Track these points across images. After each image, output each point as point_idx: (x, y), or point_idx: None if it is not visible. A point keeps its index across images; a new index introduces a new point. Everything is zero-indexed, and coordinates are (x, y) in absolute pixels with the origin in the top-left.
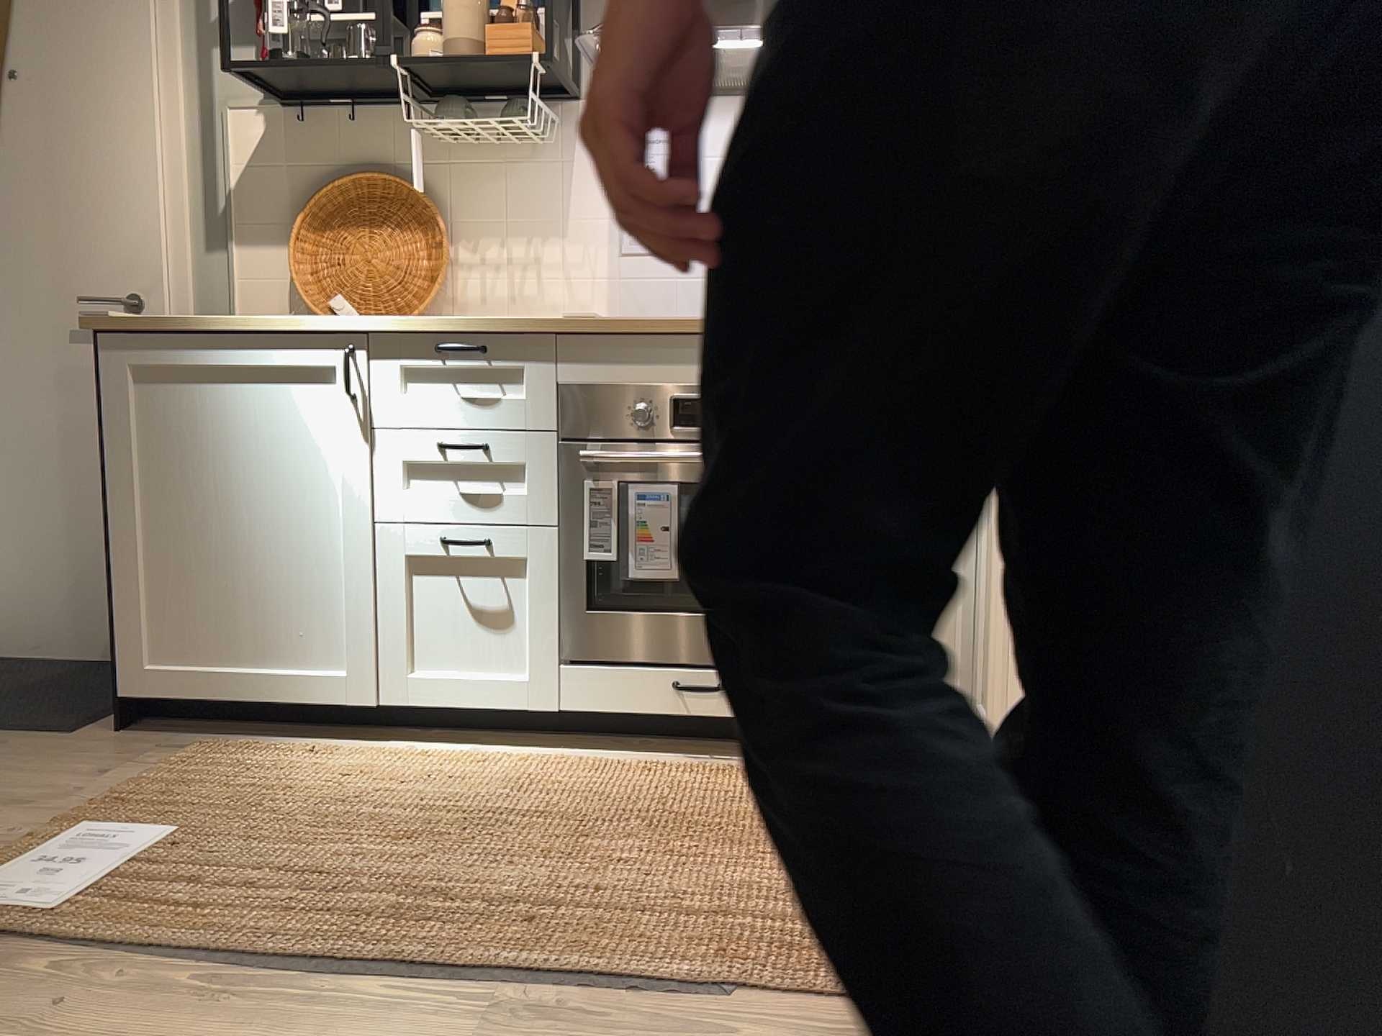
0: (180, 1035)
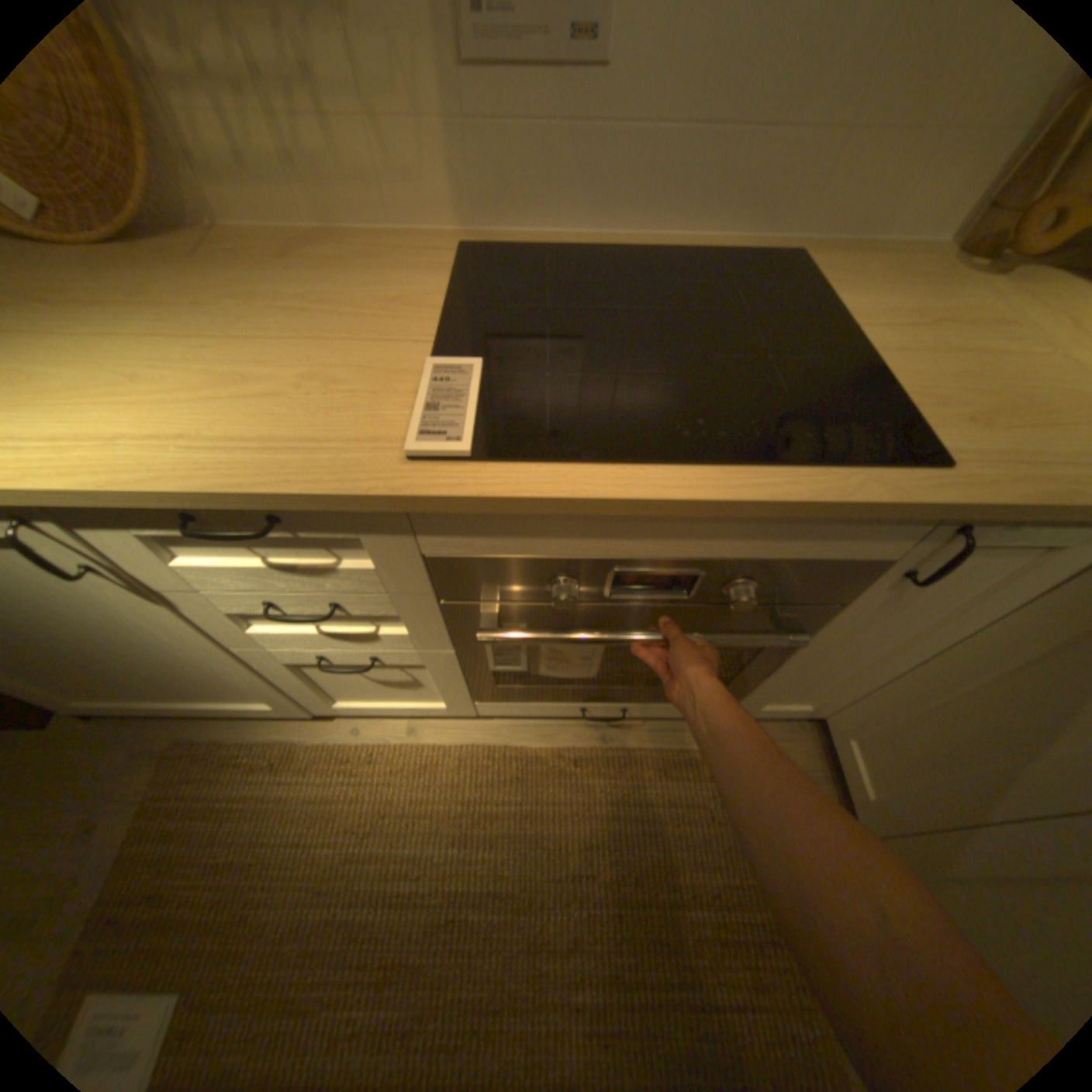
0: None
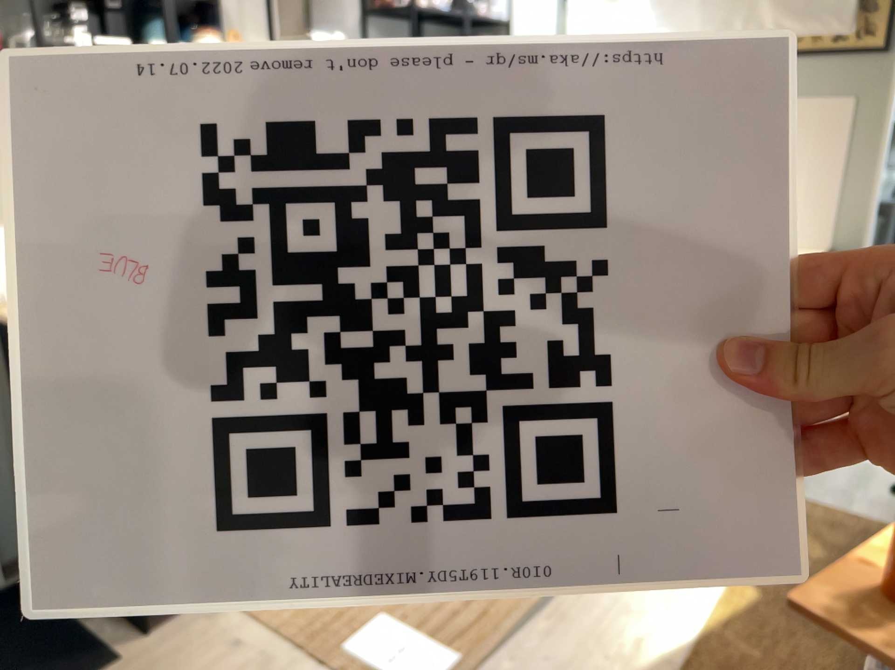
0: (580, 630)
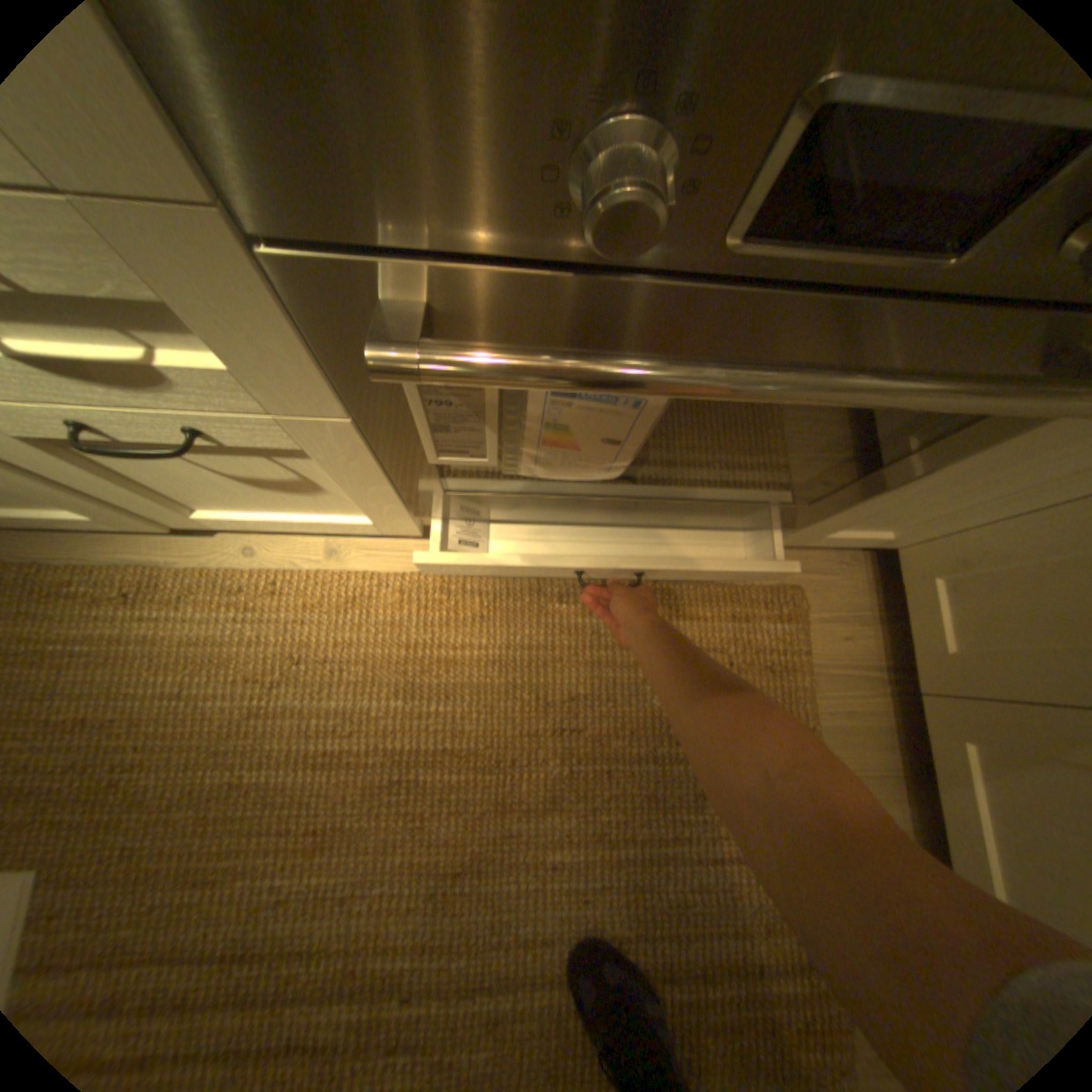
0: None
